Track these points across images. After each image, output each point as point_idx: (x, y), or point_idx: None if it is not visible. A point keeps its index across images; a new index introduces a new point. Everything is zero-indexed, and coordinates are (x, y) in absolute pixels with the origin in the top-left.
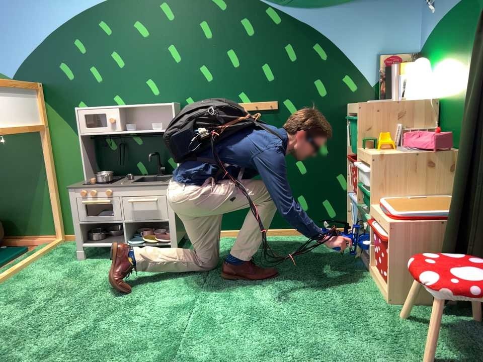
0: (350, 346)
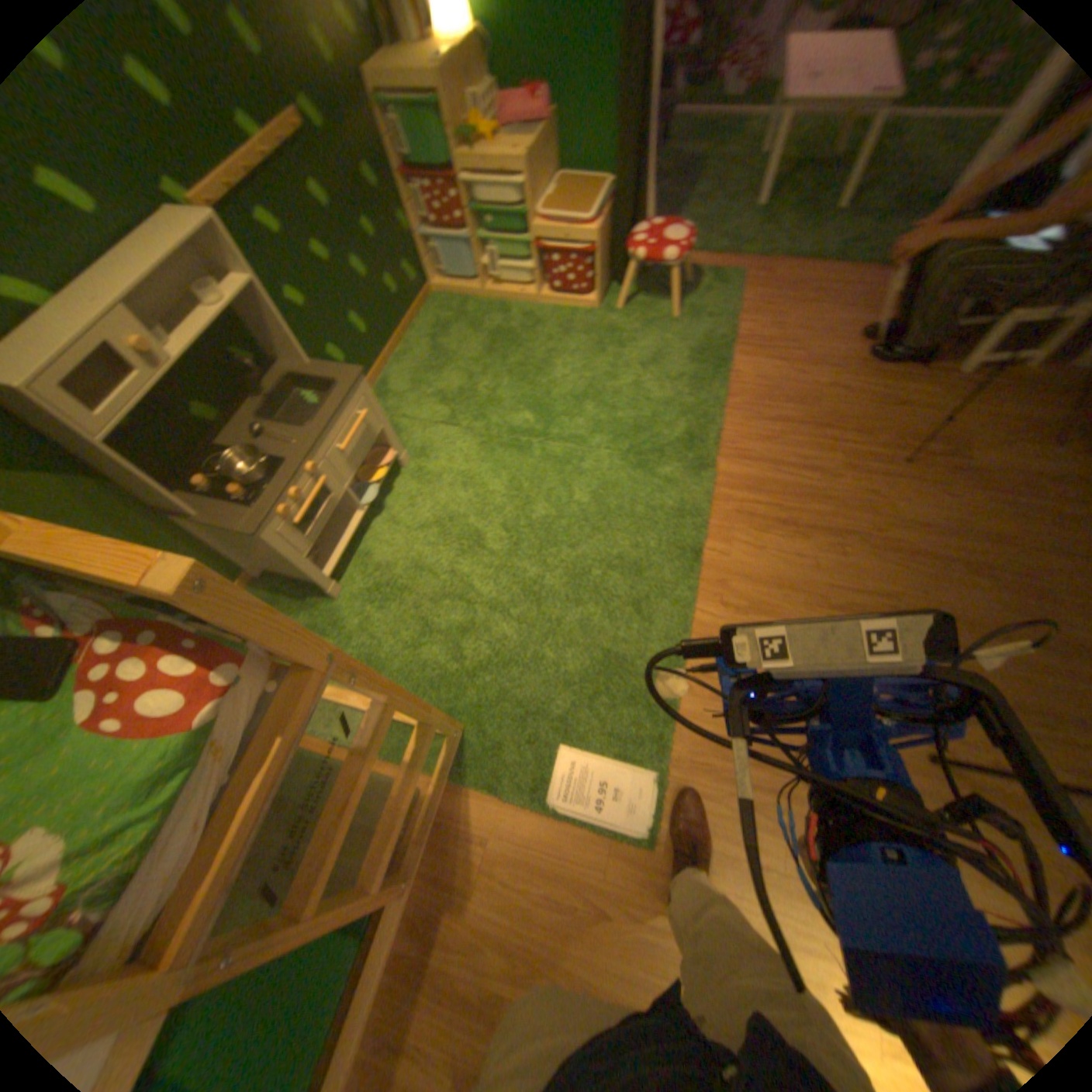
0: (646, 346)
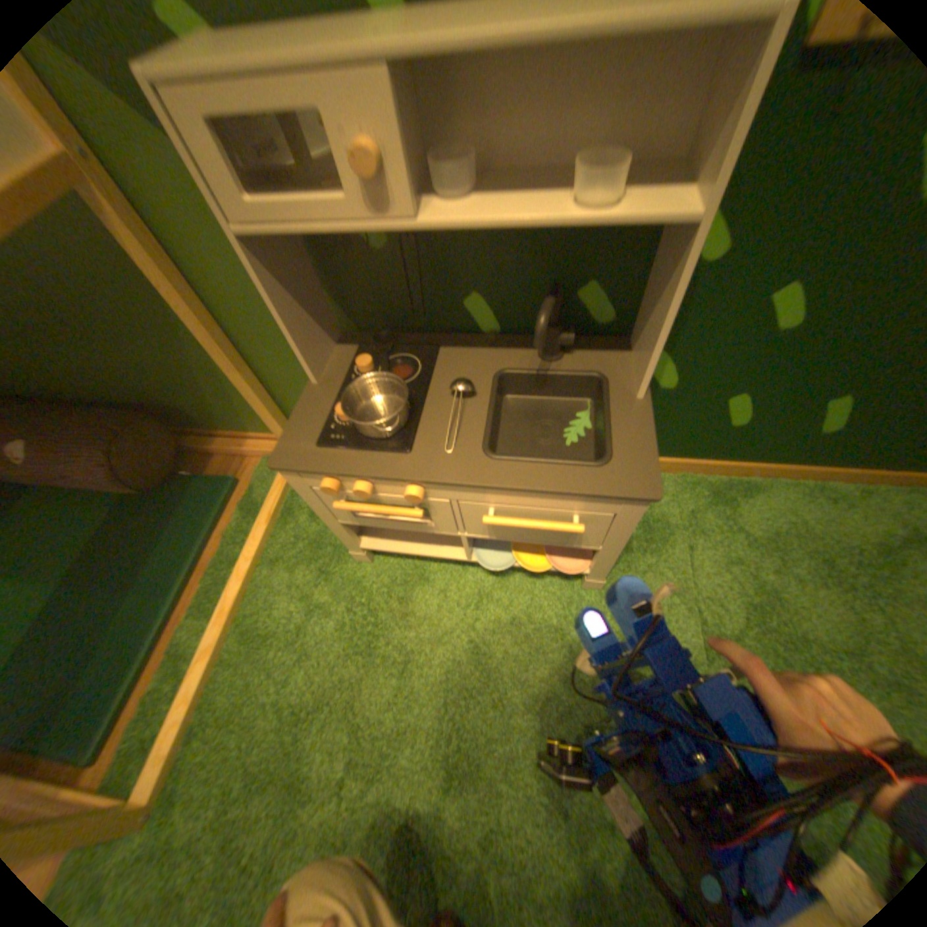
0: None
